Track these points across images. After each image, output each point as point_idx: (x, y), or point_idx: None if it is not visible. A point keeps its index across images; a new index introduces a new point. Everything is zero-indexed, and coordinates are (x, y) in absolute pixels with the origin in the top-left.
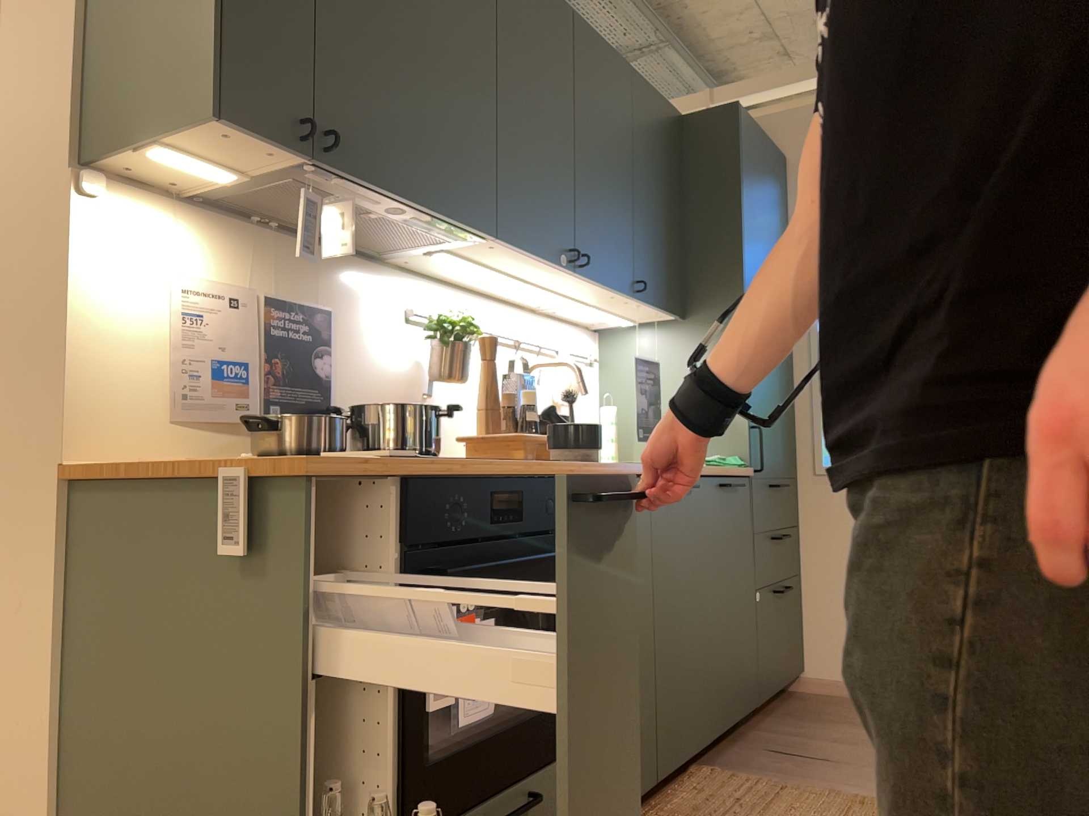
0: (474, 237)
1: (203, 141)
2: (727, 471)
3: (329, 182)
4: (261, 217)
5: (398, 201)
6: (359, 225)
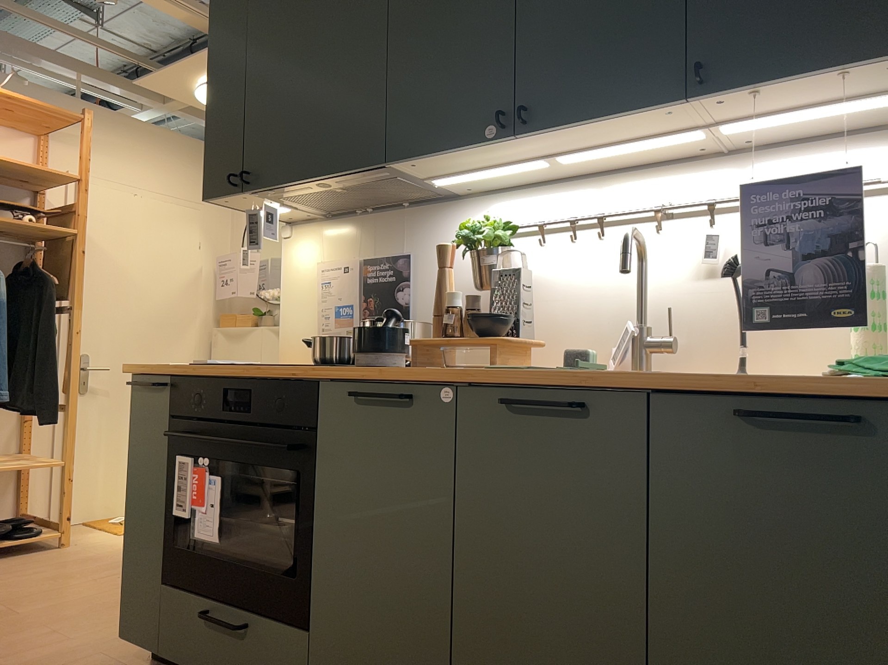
0: (391, 167)
1: (238, 205)
2: (812, 384)
3: (276, 194)
4: (358, 210)
5: (305, 183)
6: (371, 193)
